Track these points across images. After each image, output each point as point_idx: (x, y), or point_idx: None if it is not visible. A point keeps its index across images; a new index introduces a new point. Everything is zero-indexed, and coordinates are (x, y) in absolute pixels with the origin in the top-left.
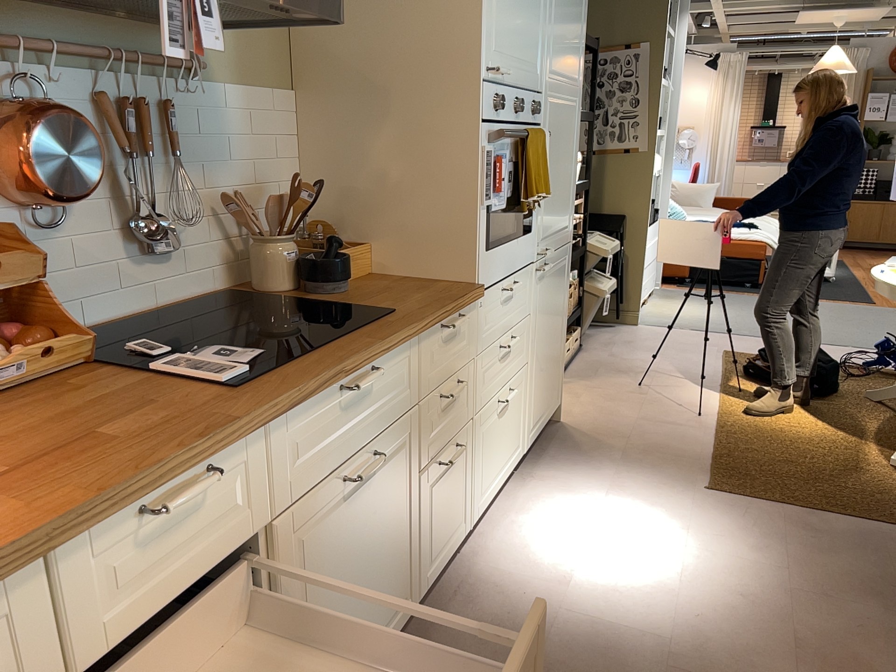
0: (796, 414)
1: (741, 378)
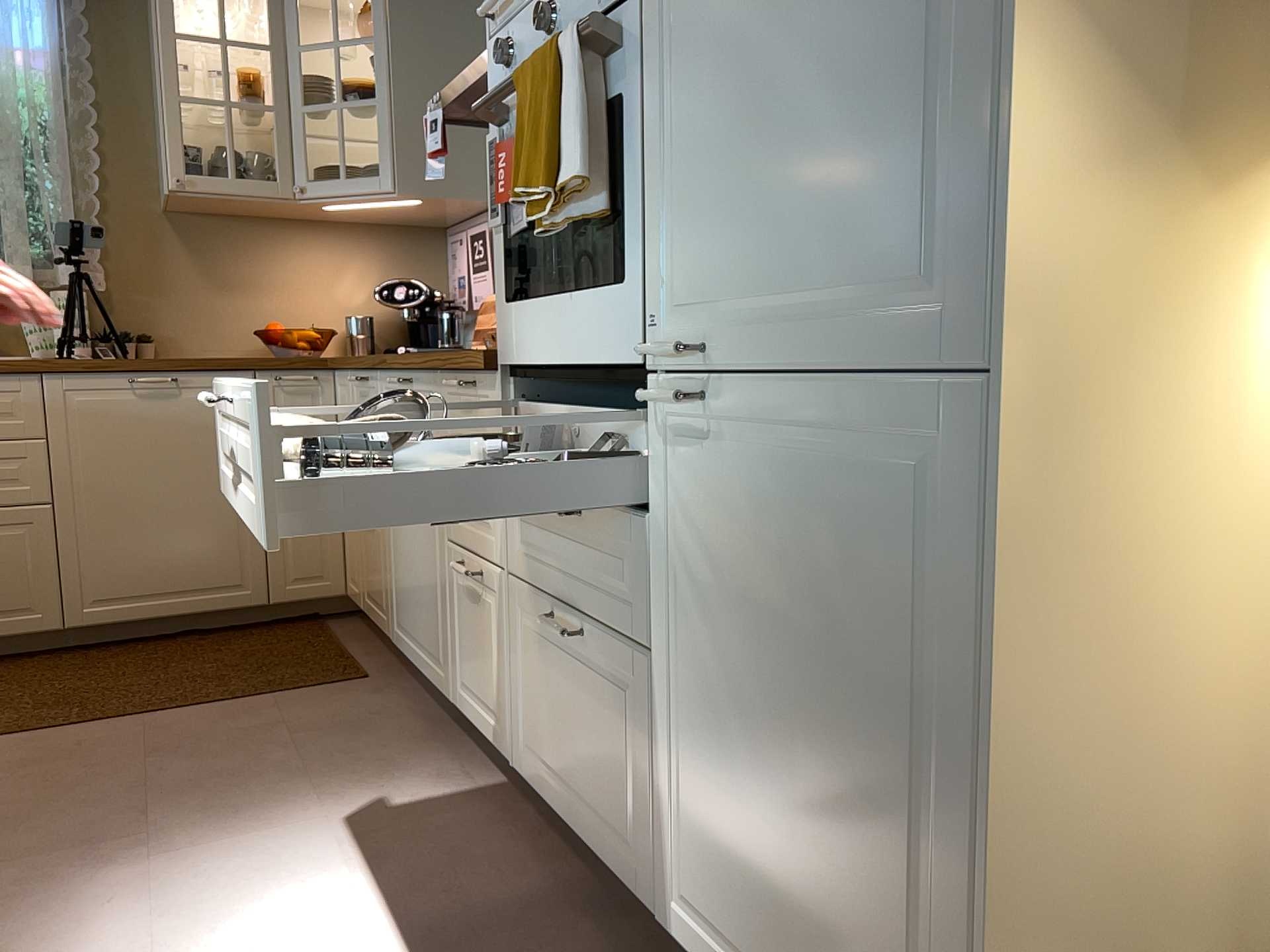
0: None
1: None
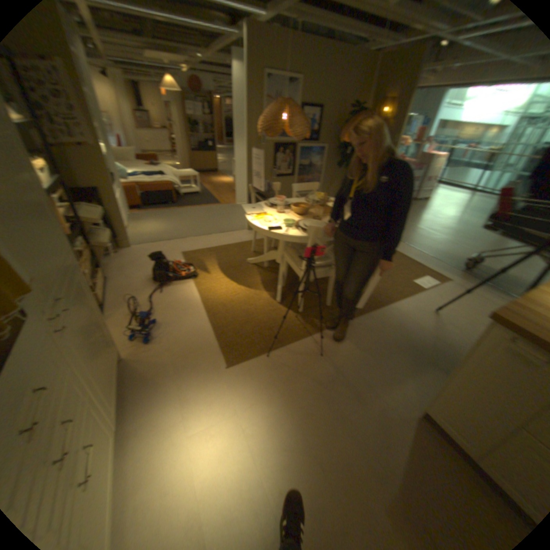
0: (231, 286)
1: (198, 271)
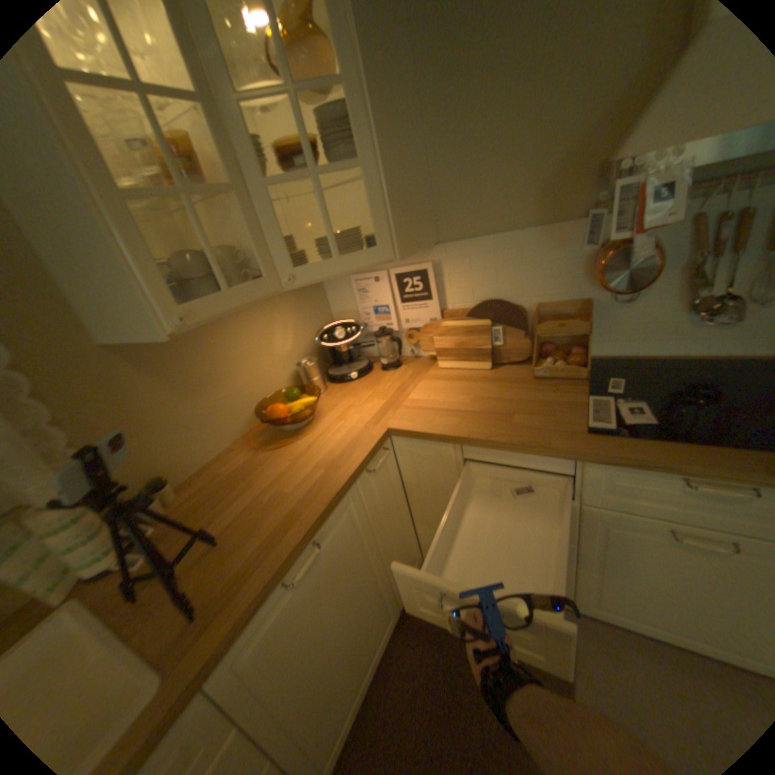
0: None
1: None
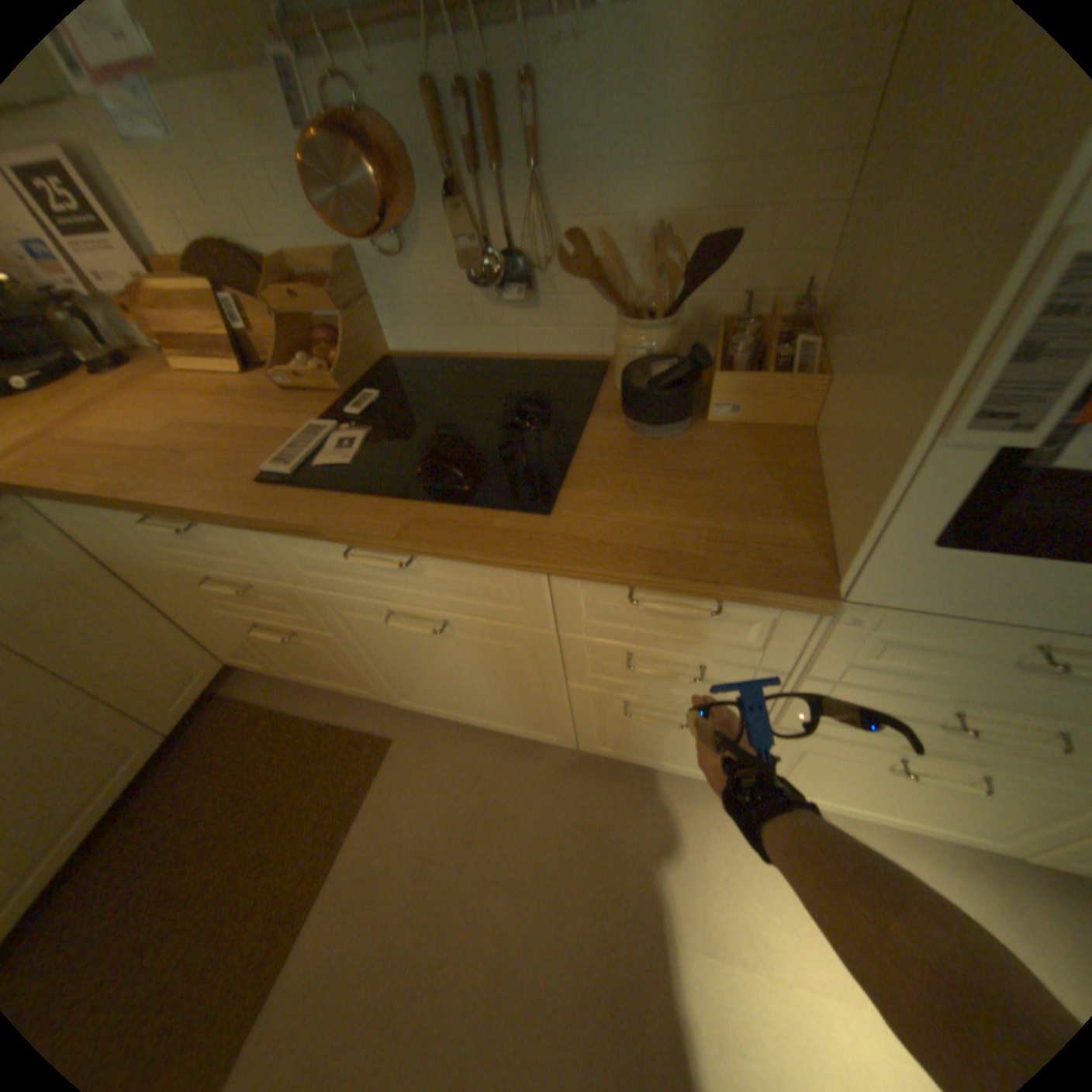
0: None
1: None
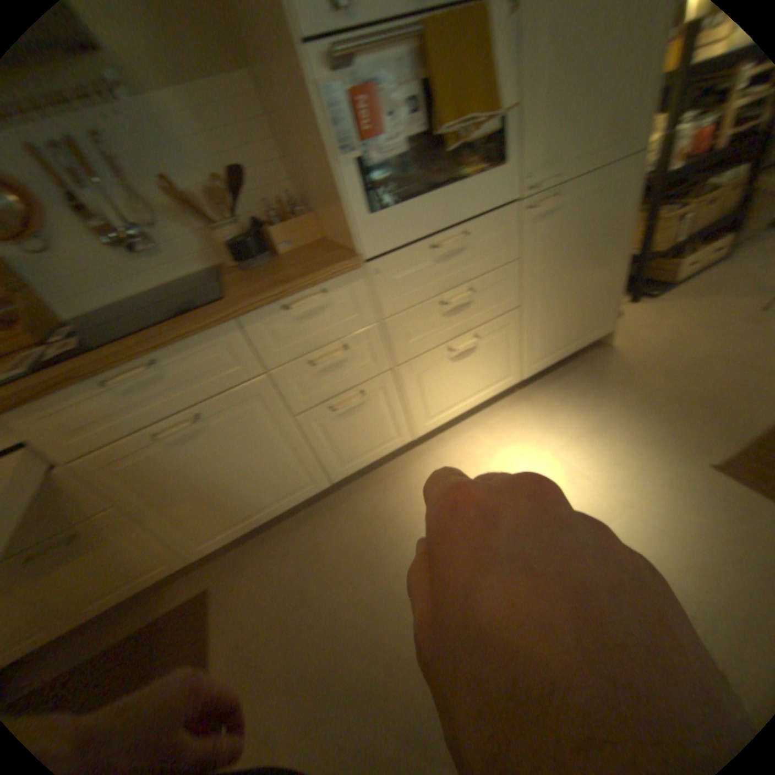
0: None
1: None
